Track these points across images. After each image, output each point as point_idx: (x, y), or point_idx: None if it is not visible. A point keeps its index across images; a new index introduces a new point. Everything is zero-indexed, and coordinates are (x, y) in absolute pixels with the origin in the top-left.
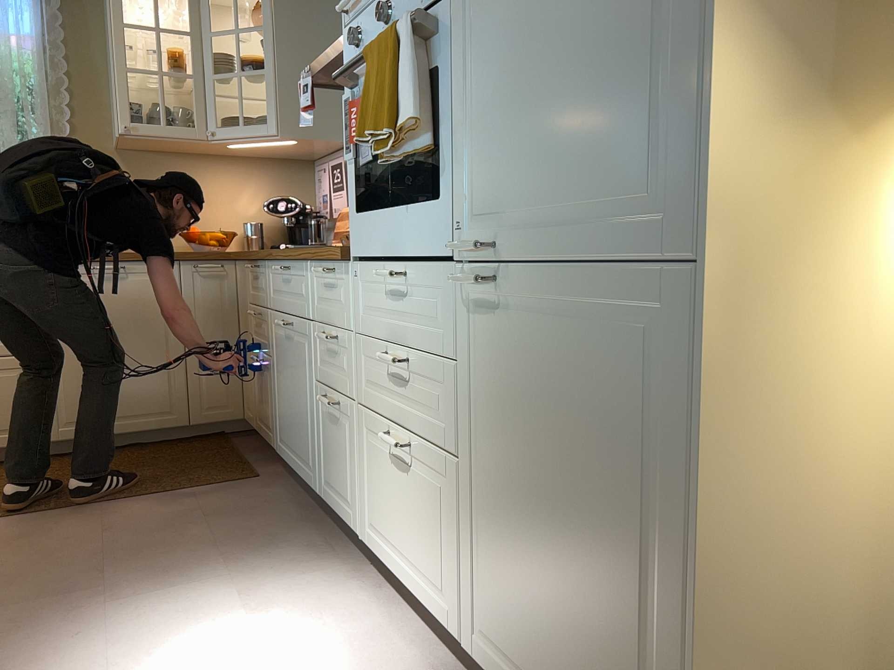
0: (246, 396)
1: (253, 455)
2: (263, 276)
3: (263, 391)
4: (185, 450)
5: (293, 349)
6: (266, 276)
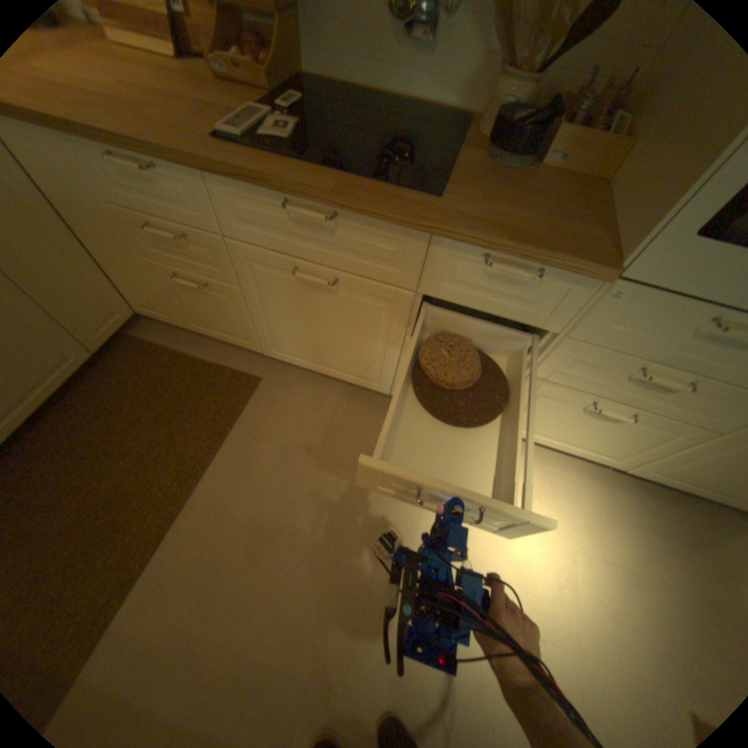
0: (134, 298)
1: (203, 351)
2: (185, 188)
3: (212, 309)
4: (118, 379)
5: (334, 300)
6: (201, 192)
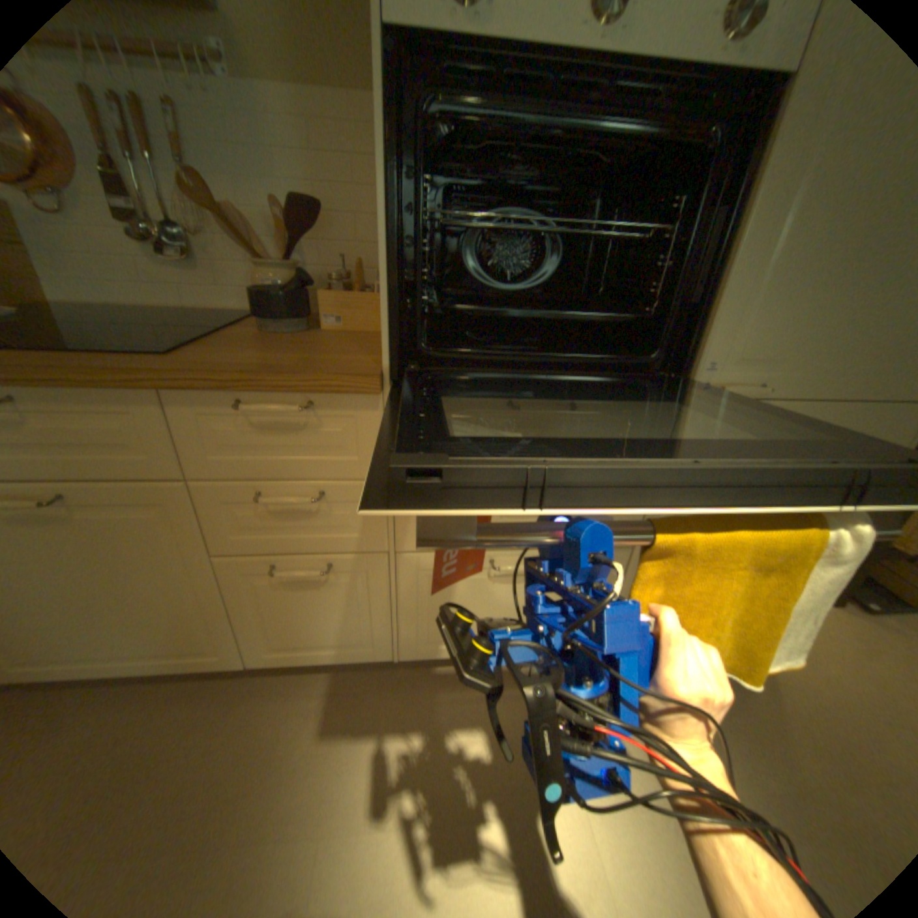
0: None
1: None
2: None
3: None
4: None
5: (73, 532)
6: None
